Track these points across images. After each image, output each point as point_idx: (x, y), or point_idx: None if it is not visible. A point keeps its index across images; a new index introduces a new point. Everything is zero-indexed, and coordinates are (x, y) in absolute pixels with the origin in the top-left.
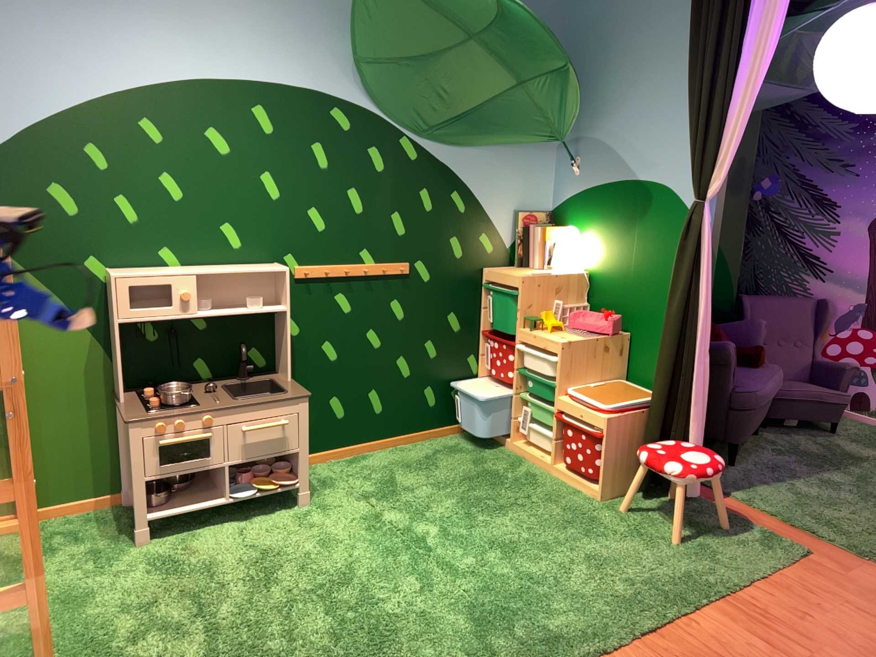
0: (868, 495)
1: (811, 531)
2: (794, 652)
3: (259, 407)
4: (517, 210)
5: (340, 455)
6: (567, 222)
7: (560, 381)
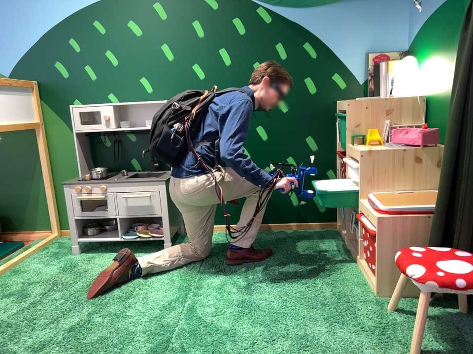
0: None
1: None
2: None
3: (131, 185)
4: (370, 51)
5: (224, 231)
6: (416, 54)
7: (364, 187)
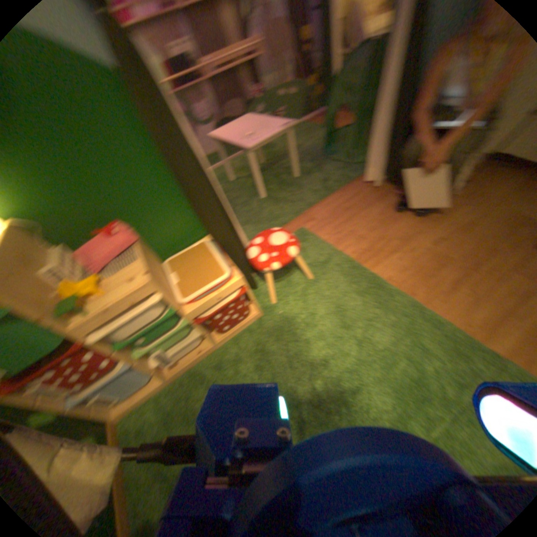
0: (247, 200)
1: (286, 222)
2: (399, 243)
3: None
4: None
5: None
6: None
7: (174, 302)
